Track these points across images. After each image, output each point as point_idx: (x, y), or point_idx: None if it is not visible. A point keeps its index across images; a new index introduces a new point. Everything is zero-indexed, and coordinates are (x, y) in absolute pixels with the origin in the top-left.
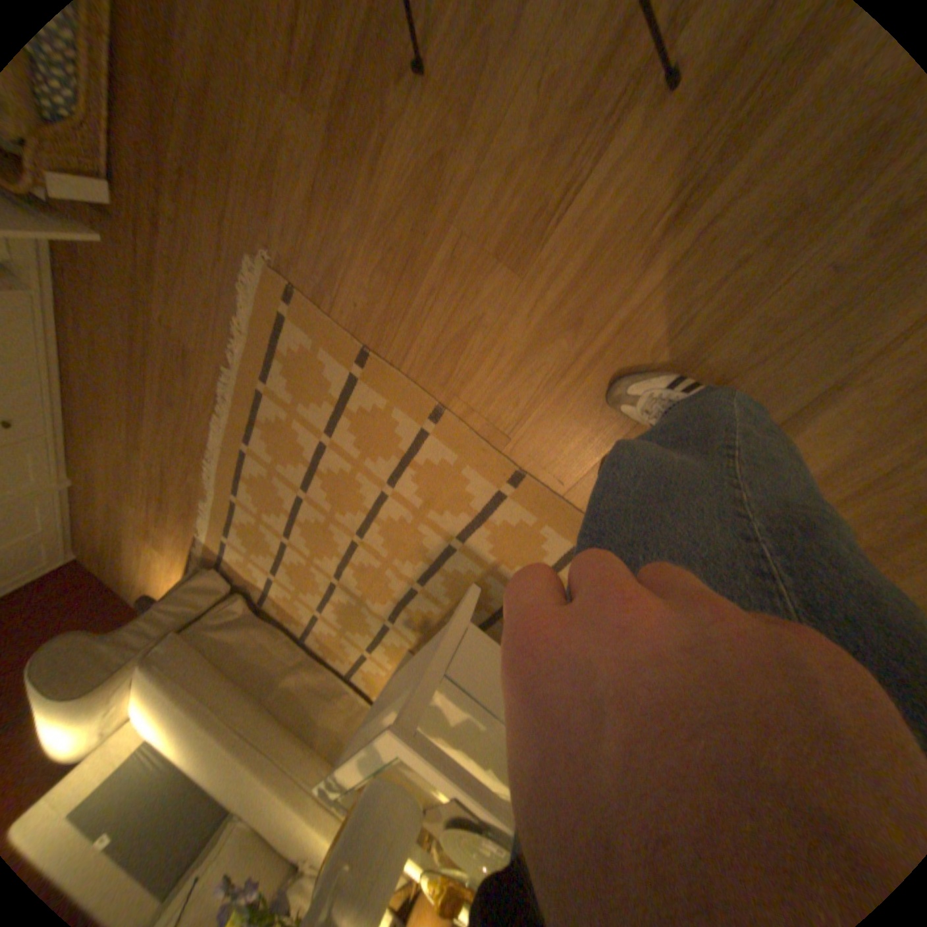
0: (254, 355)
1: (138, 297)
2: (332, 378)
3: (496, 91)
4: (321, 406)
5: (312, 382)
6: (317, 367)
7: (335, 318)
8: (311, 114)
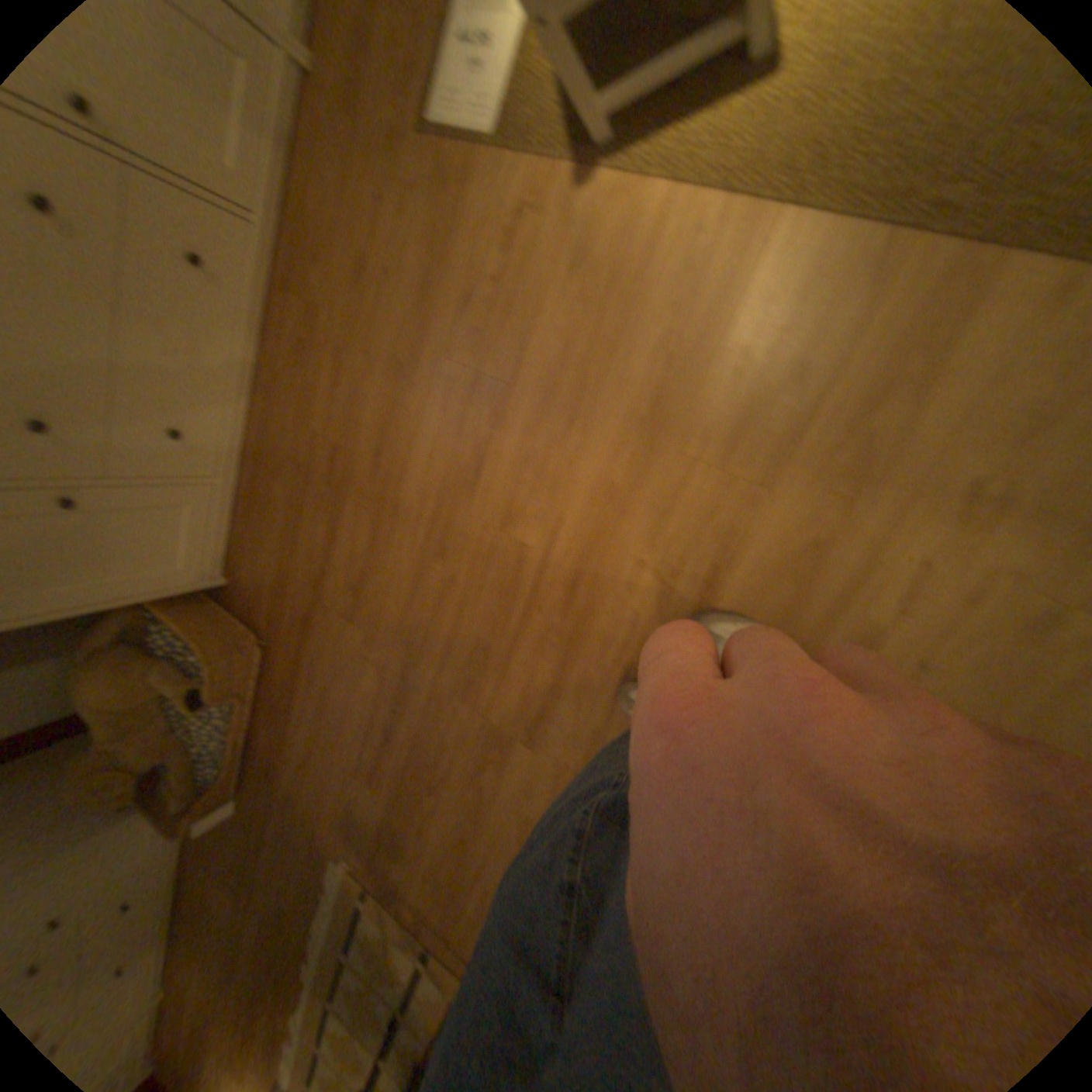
0: (333, 934)
1: (243, 867)
2: (397, 968)
3: (489, 817)
4: (390, 988)
5: (381, 967)
6: (384, 956)
7: (396, 922)
8: (372, 795)
